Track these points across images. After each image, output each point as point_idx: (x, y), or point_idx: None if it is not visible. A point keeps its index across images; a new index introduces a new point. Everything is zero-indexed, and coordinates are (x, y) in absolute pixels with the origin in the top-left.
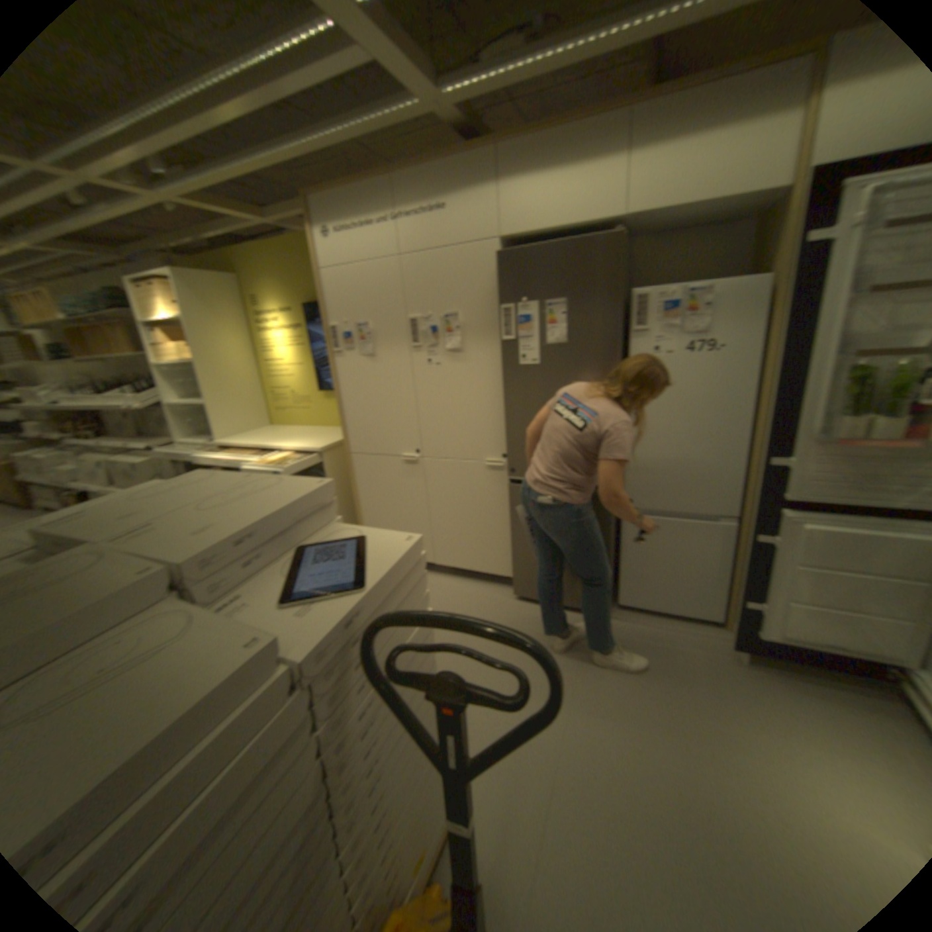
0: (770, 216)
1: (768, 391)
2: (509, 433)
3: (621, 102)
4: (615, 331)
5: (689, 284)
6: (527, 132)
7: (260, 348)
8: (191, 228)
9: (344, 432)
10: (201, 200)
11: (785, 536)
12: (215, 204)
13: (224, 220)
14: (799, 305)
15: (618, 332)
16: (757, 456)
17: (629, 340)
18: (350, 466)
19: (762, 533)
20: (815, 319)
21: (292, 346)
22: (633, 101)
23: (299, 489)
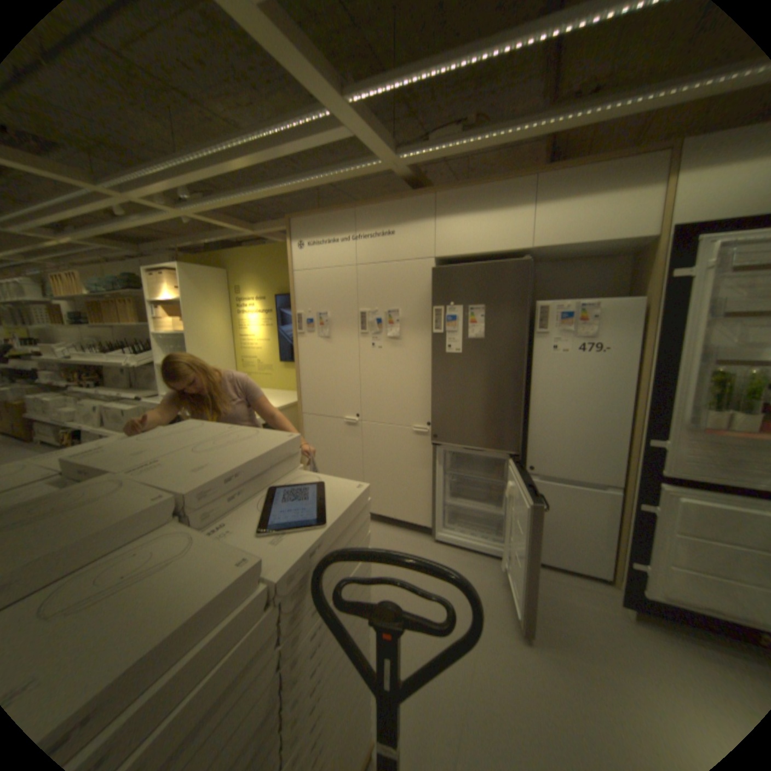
0: (643, 254)
1: (646, 386)
2: (435, 406)
3: (531, 171)
4: (524, 332)
5: (582, 300)
6: (461, 186)
7: (239, 325)
8: (200, 235)
9: (300, 395)
10: (212, 216)
11: (665, 507)
12: (222, 219)
13: (225, 230)
14: (669, 322)
15: (526, 333)
16: (639, 438)
17: (534, 339)
18: (302, 423)
19: (645, 503)
20: (683, 334)
21: (265, 325)
22: (540, 170)
23: (273, 440)
